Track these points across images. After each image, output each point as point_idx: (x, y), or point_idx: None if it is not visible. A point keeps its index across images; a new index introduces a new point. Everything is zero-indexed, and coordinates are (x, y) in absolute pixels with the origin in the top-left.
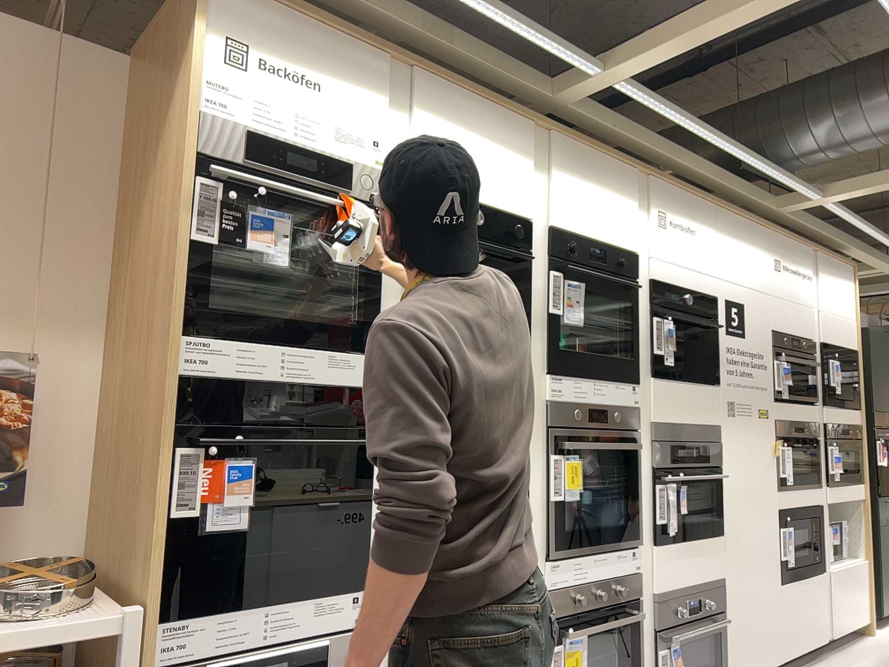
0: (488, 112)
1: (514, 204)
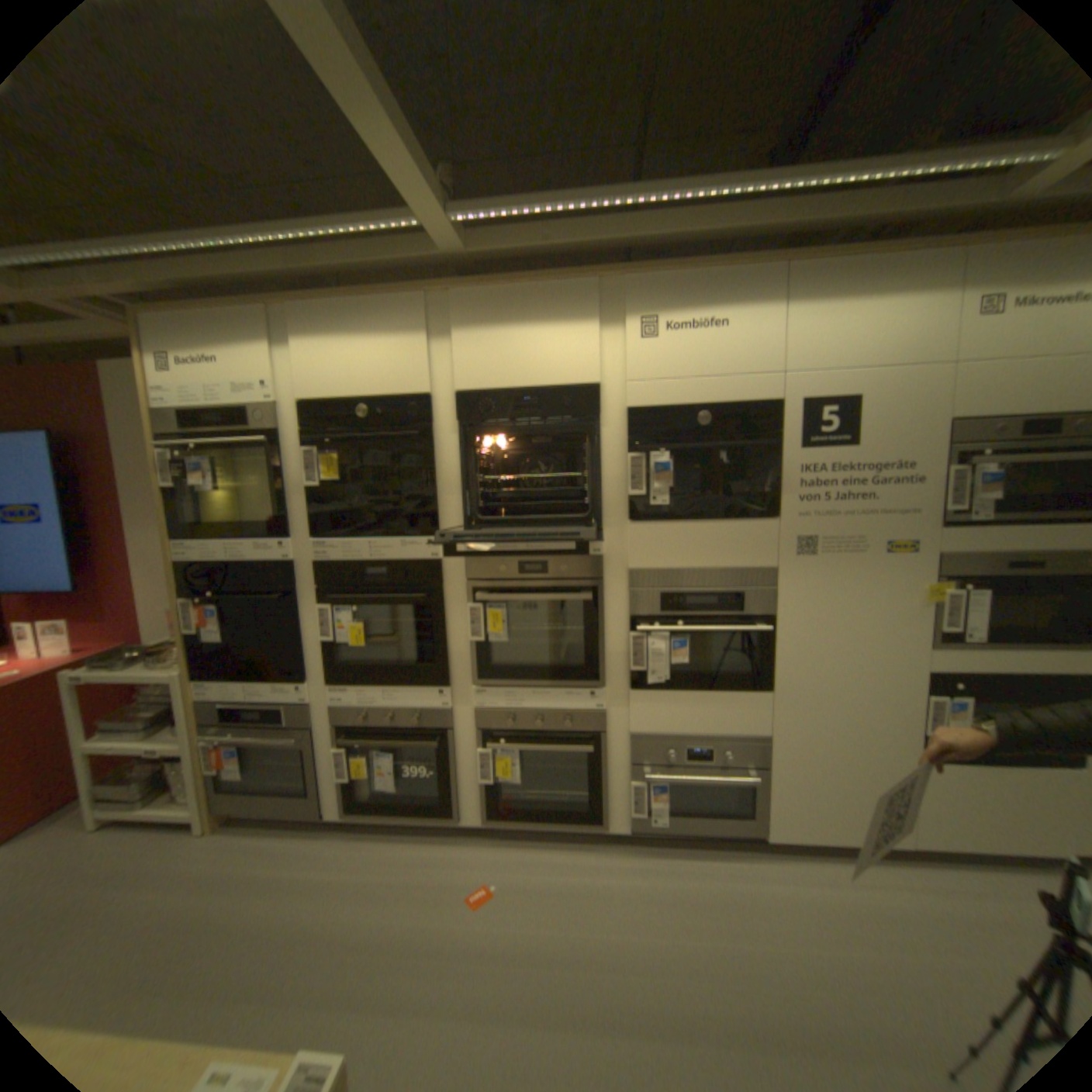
0: (363, 299)
1: (406, 380)
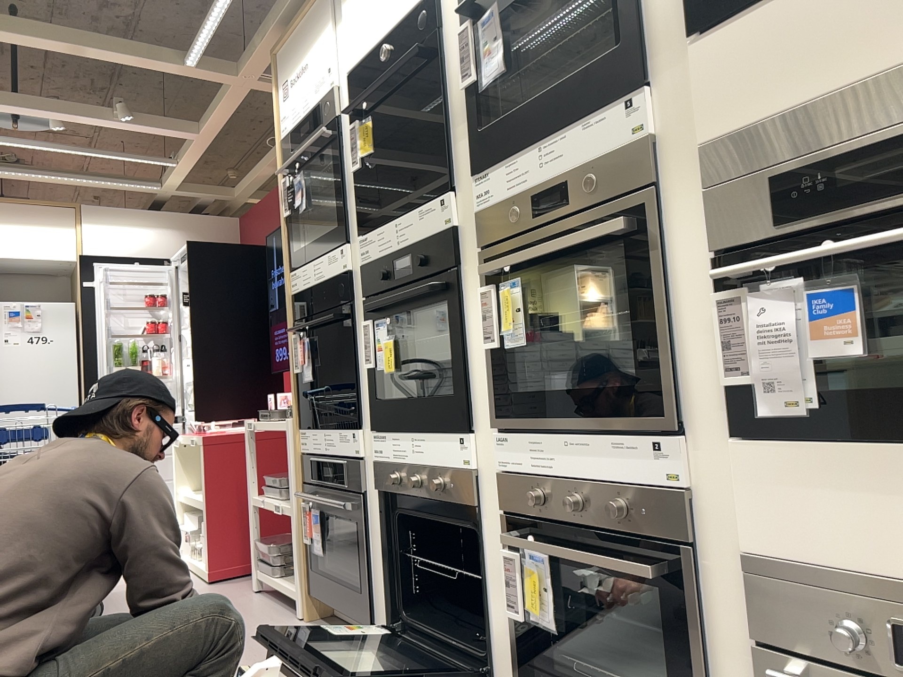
0: None
1: None
